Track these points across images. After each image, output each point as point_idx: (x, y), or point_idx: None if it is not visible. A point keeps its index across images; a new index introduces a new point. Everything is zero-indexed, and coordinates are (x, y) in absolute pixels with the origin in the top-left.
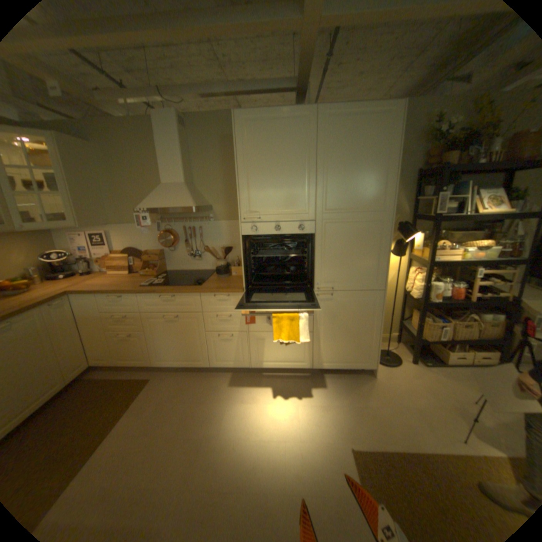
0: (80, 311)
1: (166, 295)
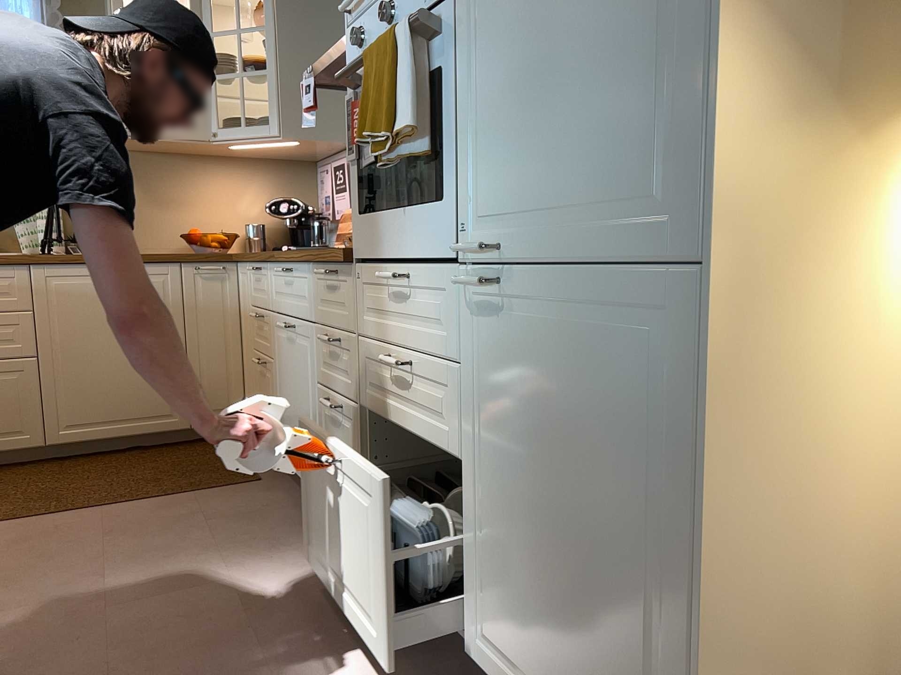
0: (242, 296)
1: (287, 267)
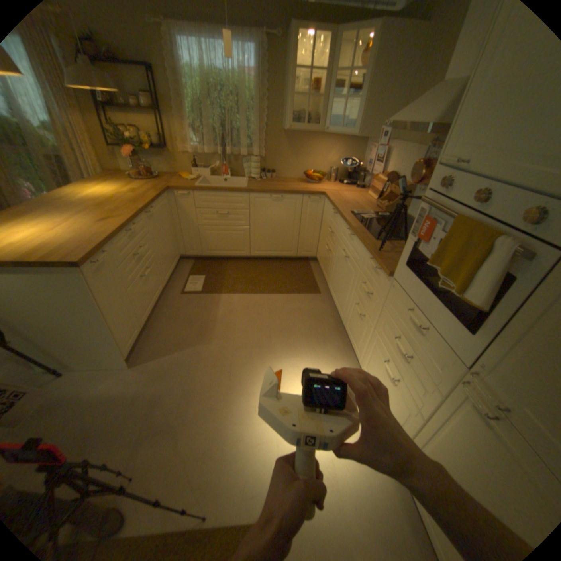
0: (324, 212)
1: (351, 231)
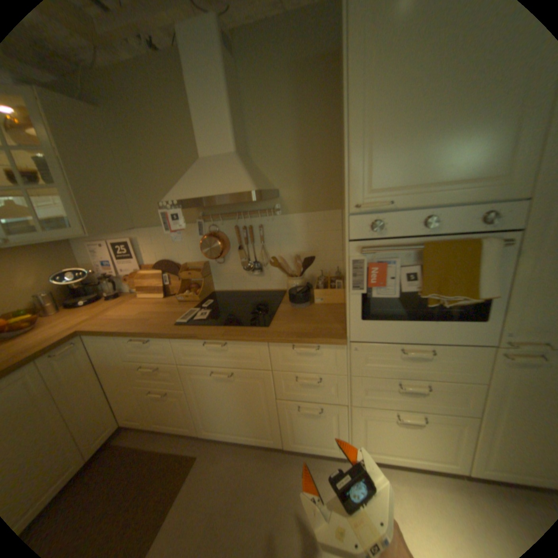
0: (98, 356)
1: (214, 341)
